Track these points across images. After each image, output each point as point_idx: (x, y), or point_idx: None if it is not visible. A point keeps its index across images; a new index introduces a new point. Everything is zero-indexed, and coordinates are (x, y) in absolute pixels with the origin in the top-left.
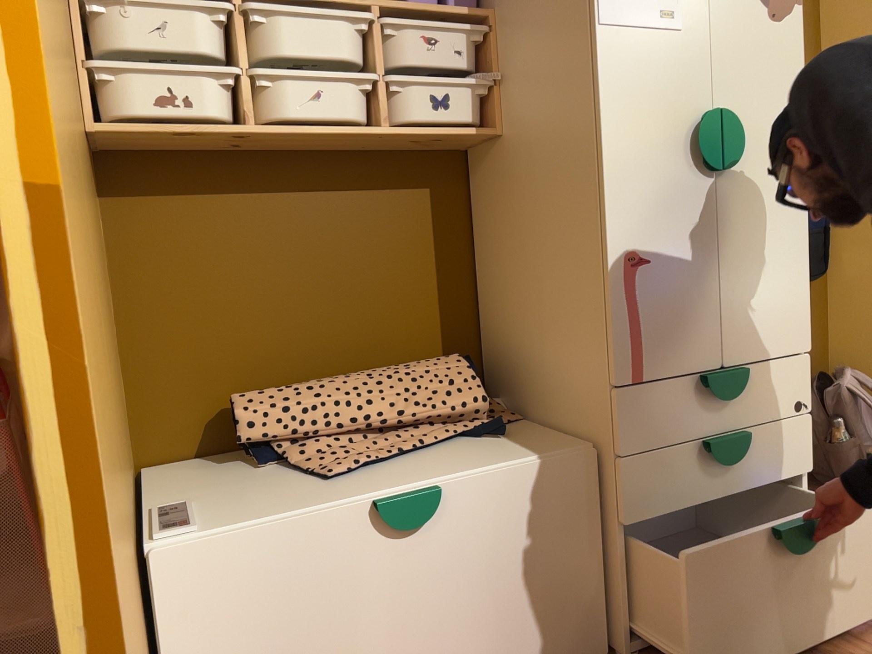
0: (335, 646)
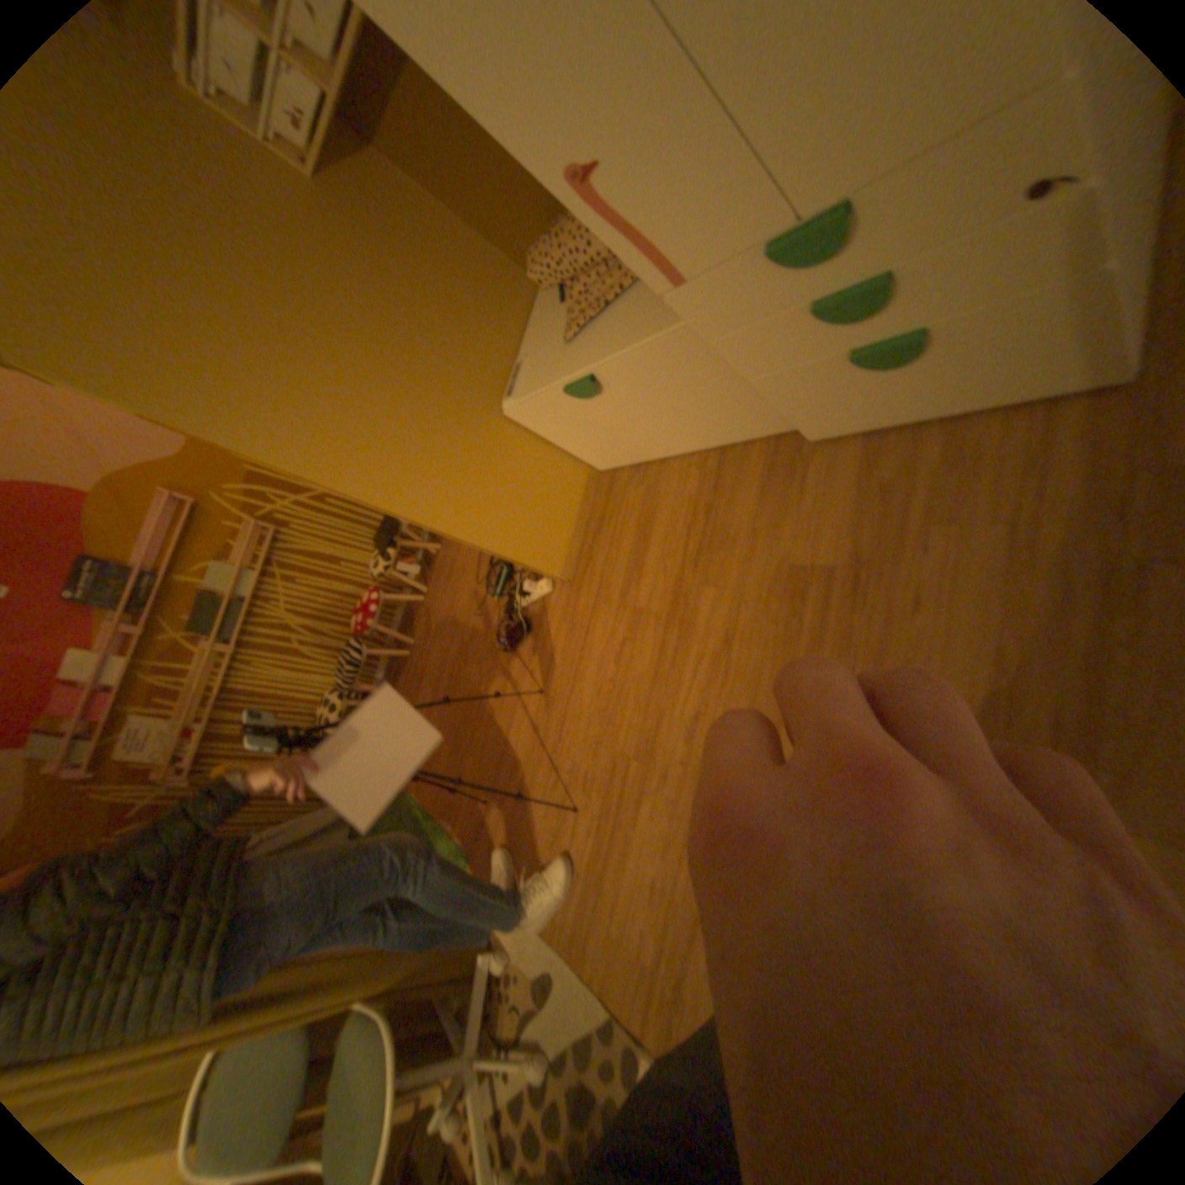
0: (605, 431)
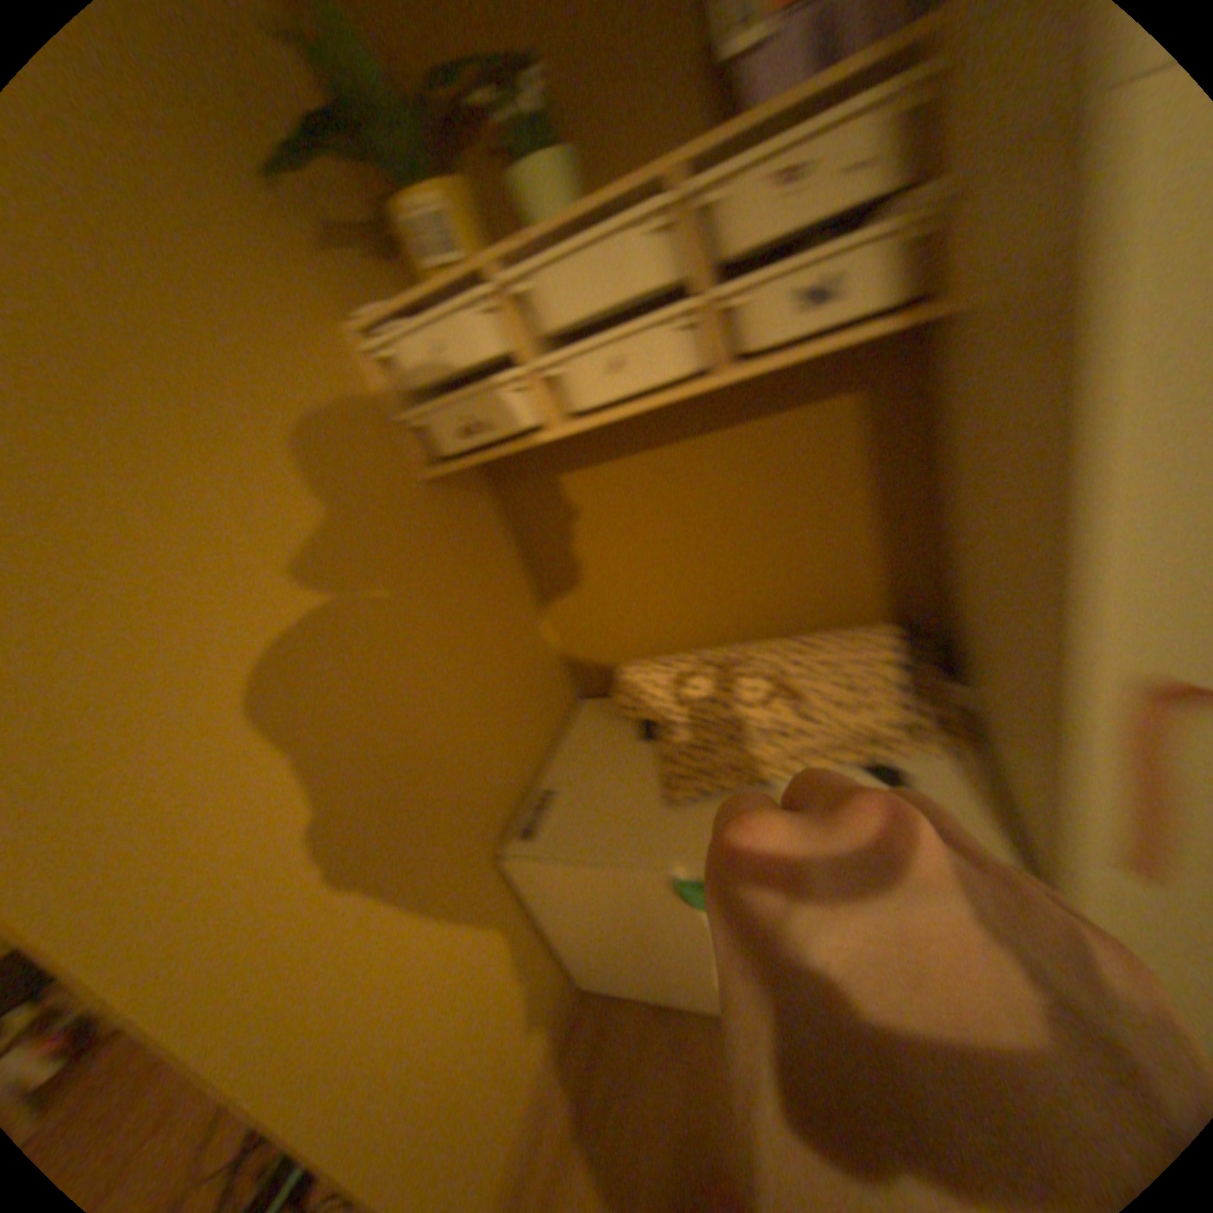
0: (663, 951)
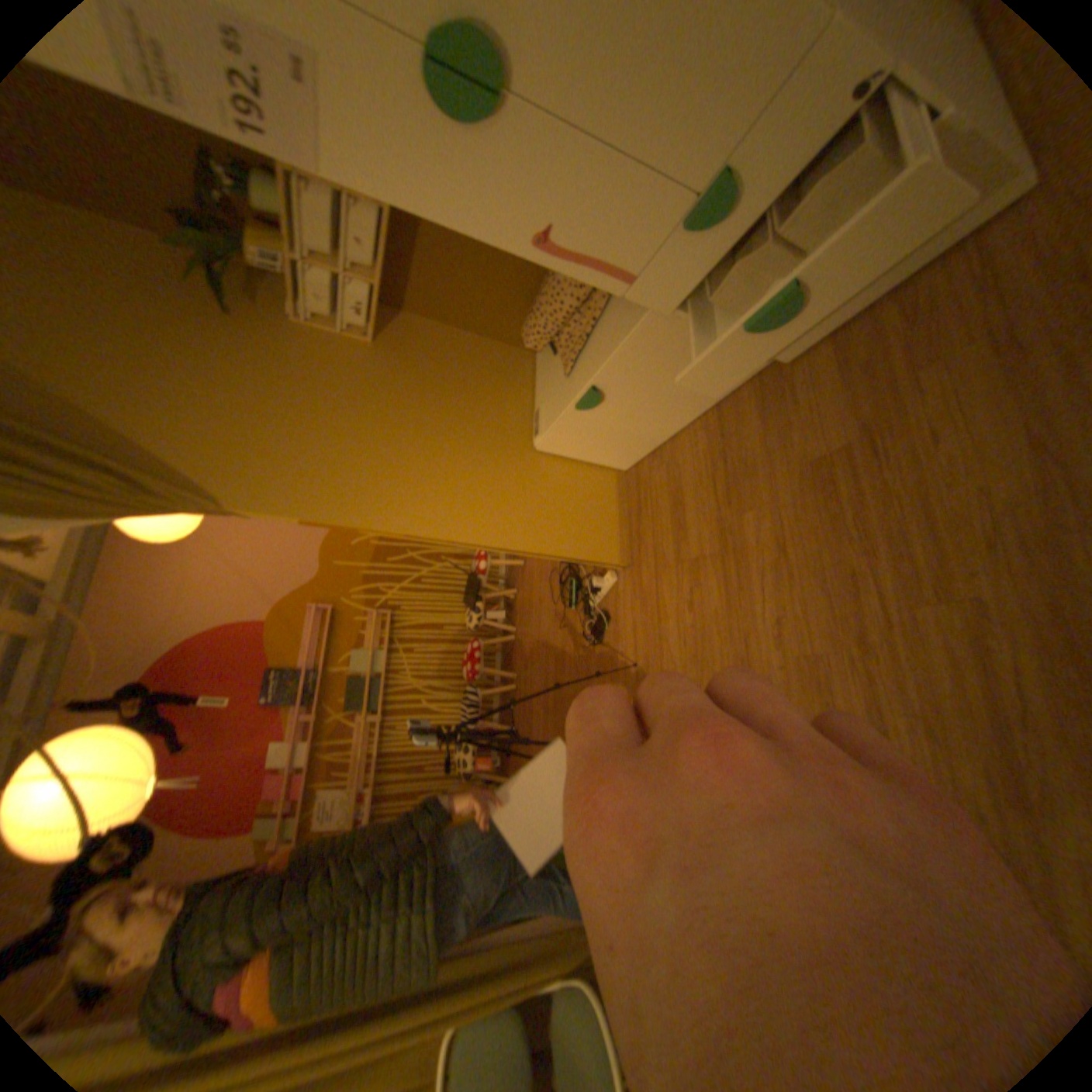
0: (618, 431)
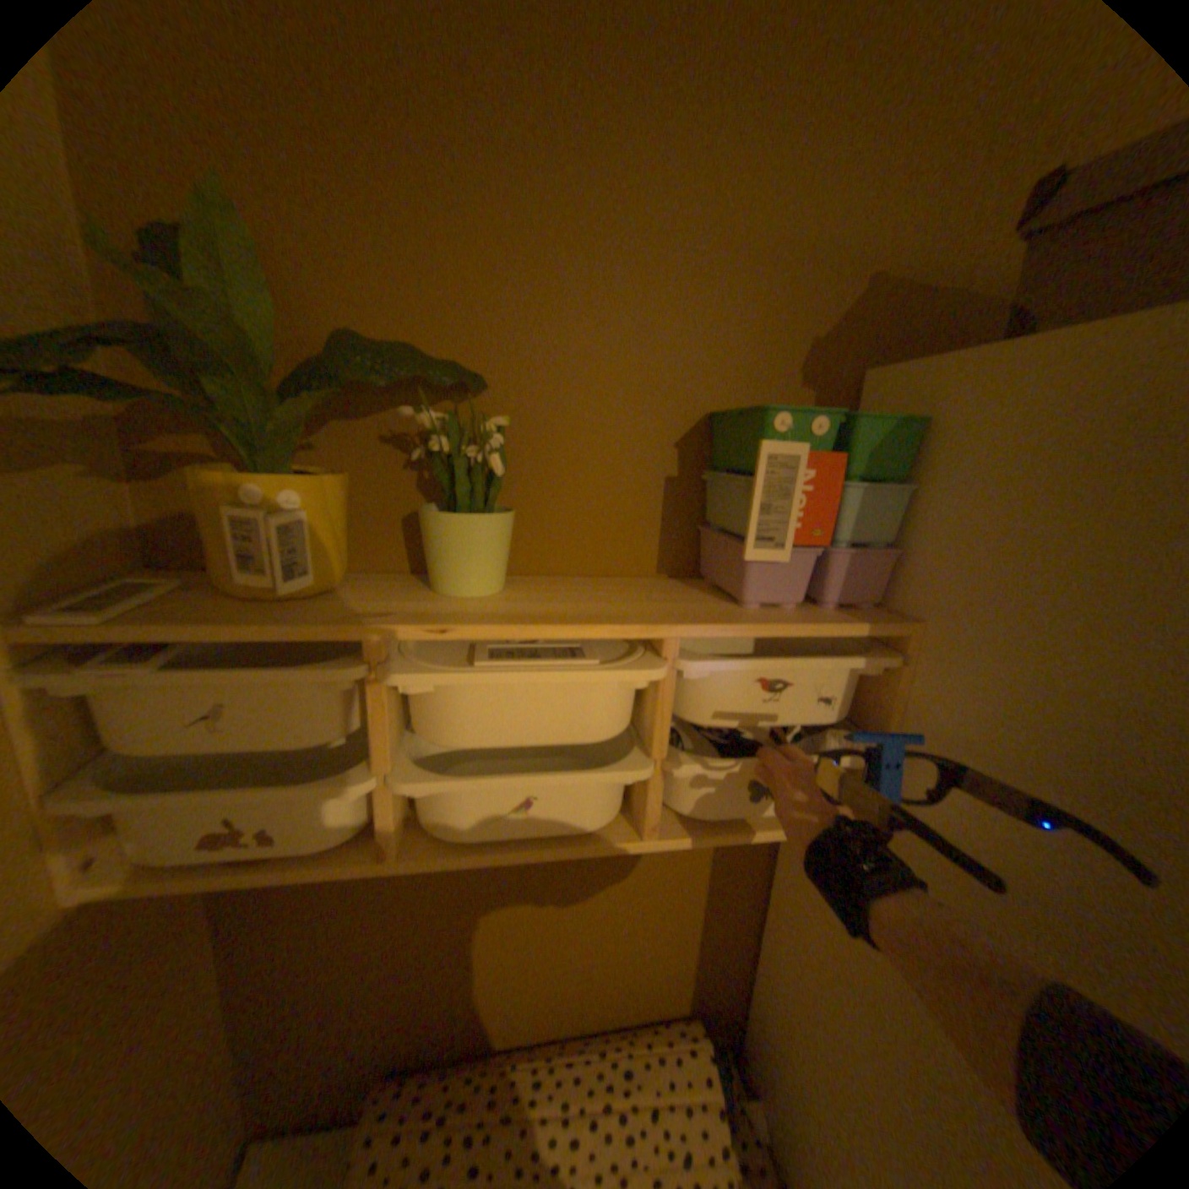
0: None
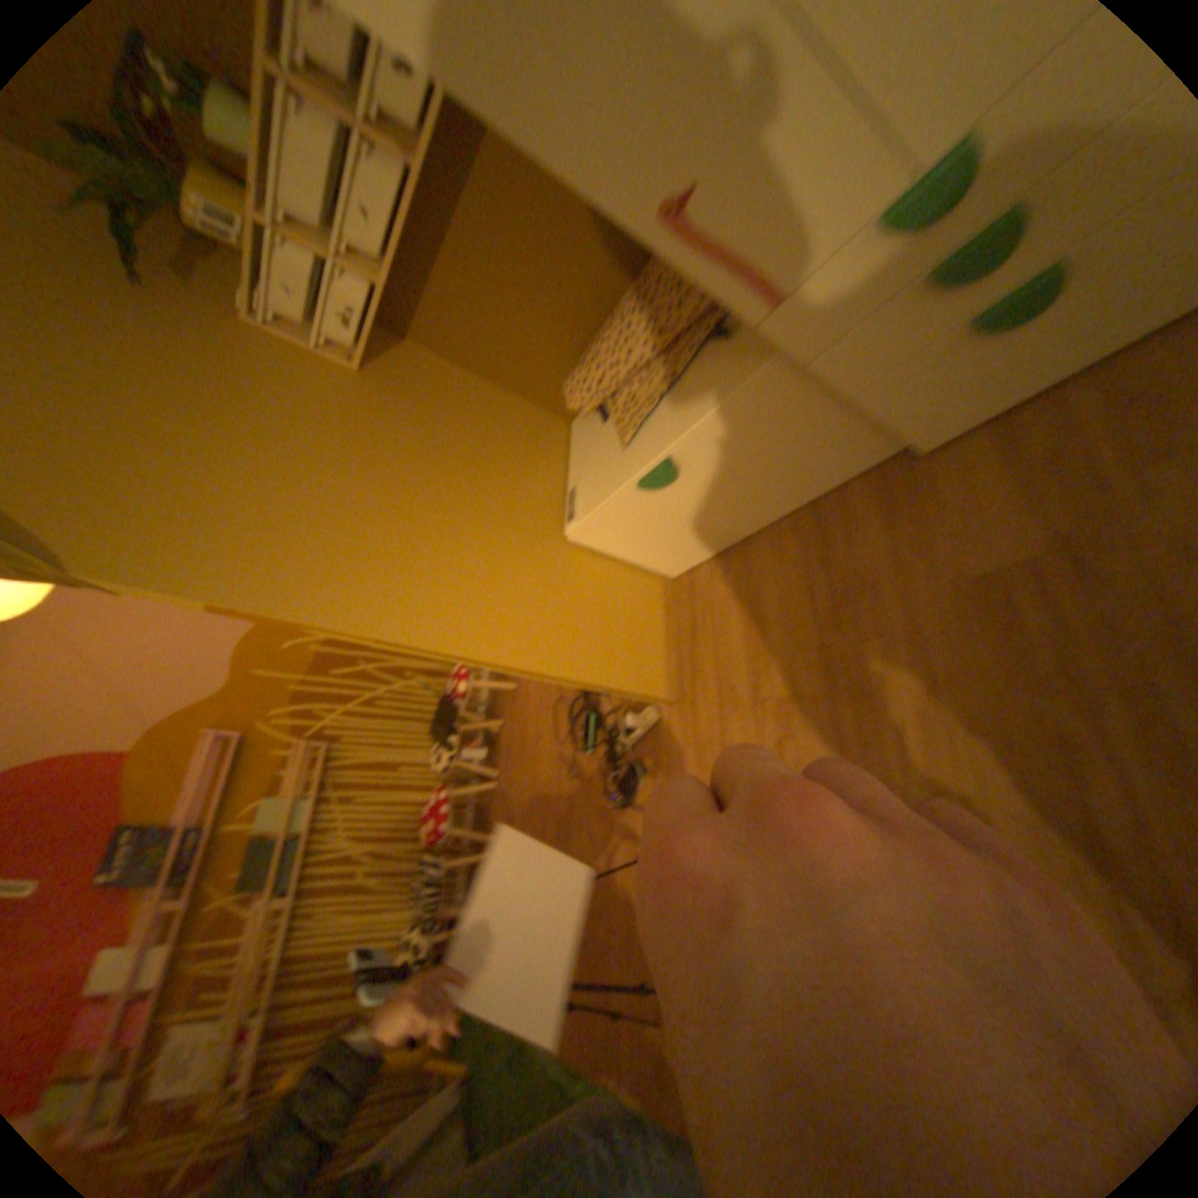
0: (681, 524)
